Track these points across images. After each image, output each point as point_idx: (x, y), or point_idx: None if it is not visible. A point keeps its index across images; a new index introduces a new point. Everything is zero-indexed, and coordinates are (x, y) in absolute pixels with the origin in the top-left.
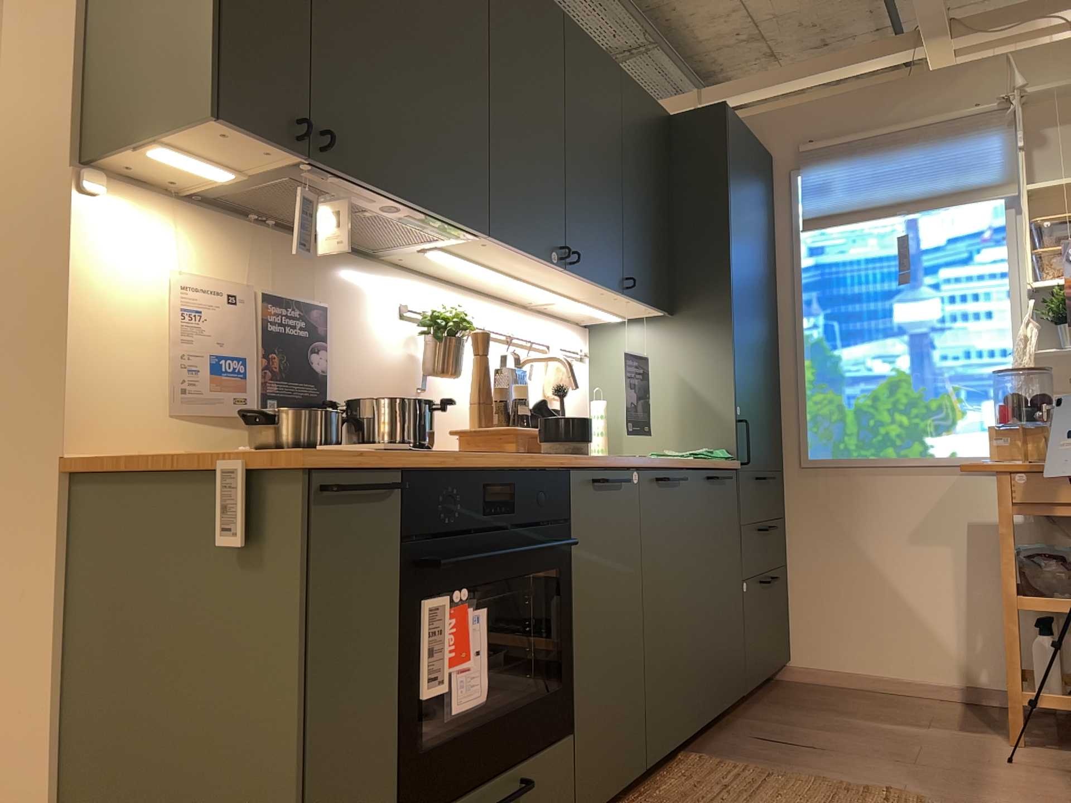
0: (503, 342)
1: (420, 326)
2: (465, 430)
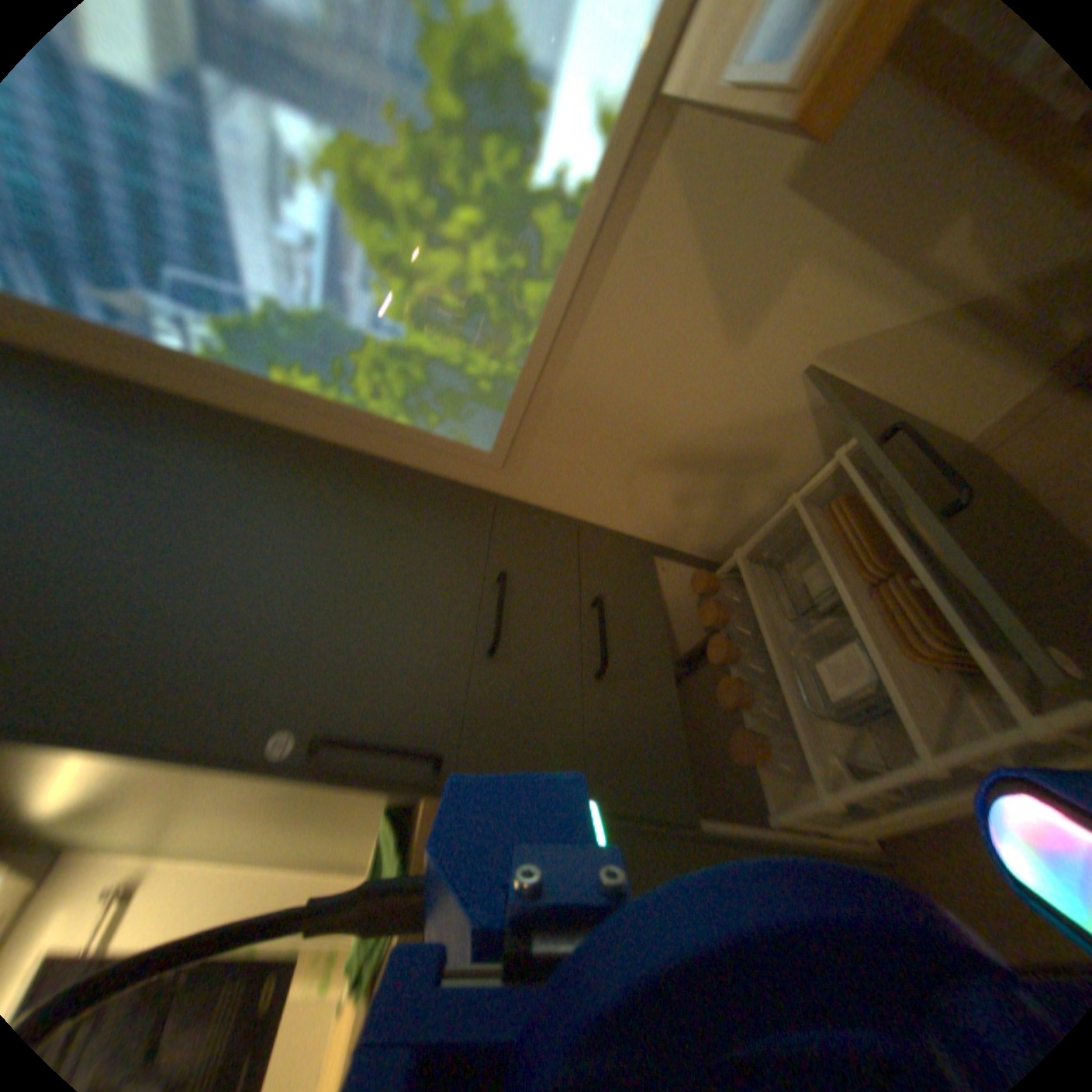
0: None
1: None
2: None
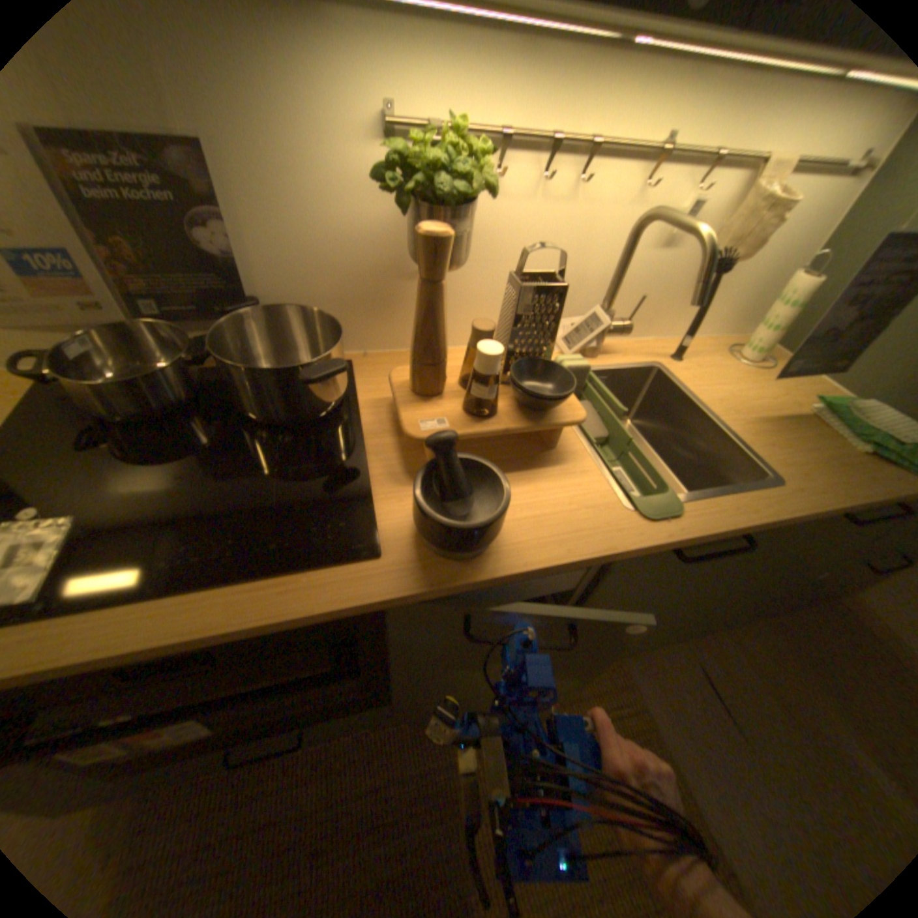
0: (662, 150)
1: (385, 175)
2: (392, 389)
